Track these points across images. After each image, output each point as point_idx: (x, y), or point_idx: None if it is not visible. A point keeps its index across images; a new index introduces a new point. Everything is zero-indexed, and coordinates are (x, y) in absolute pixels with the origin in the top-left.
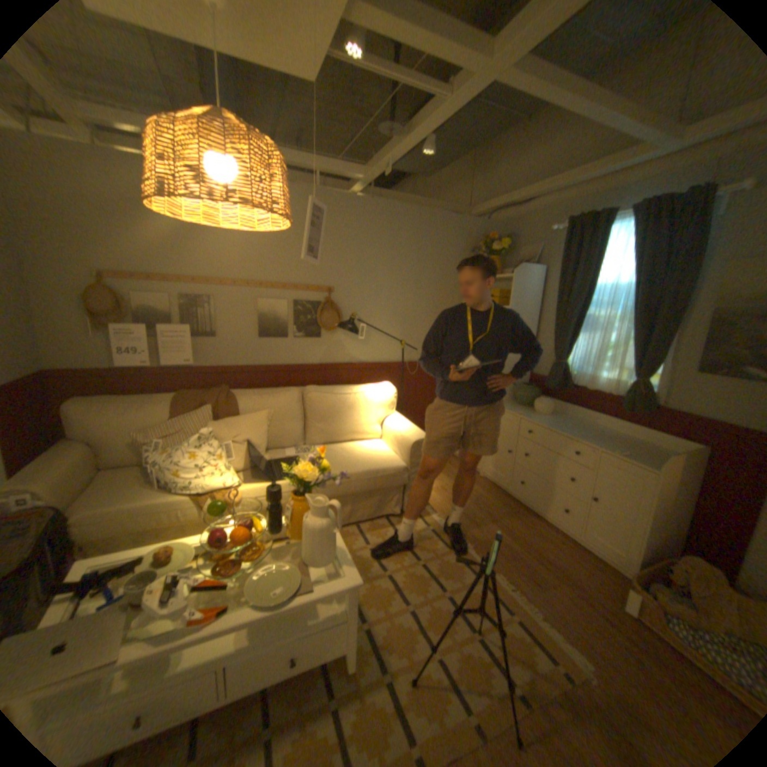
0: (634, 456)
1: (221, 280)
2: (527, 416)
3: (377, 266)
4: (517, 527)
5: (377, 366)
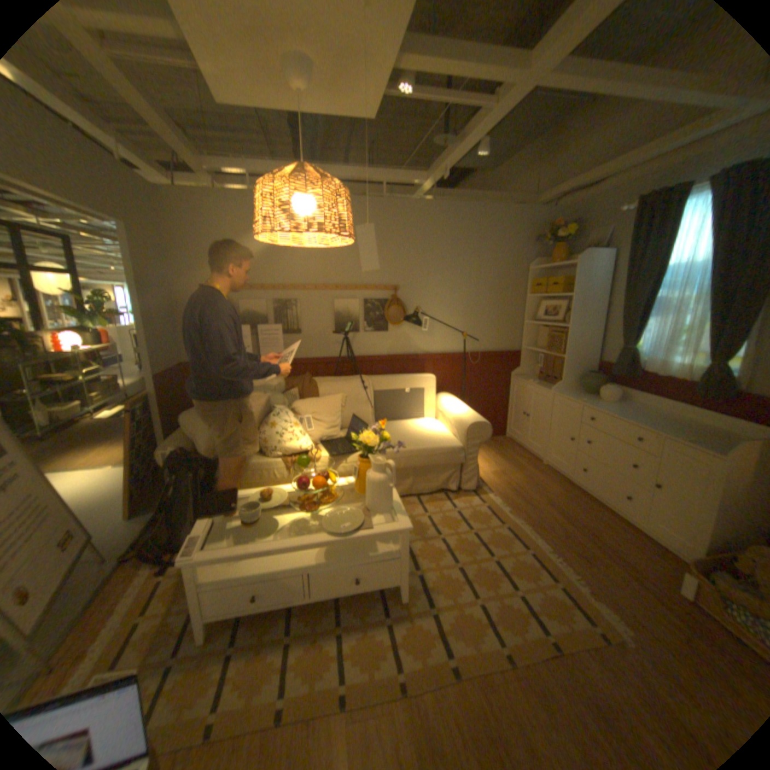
0: (703, 442)
1: (306, 285)
2: (591, 403)
3: (440, 262)
4: (576, 511)
5: (440, 356)
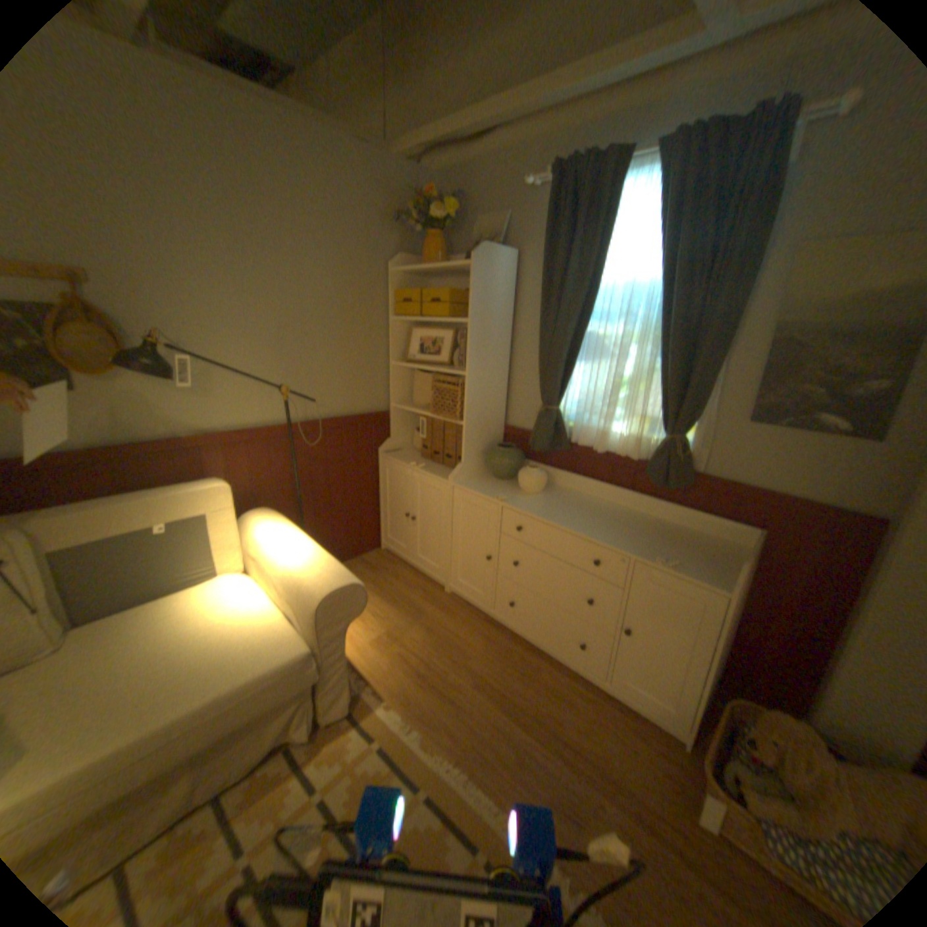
0: (683, 563)
1: None
2: (513, 502)
3: (203, 226)
4: (515, 684)
5: (240, 436)
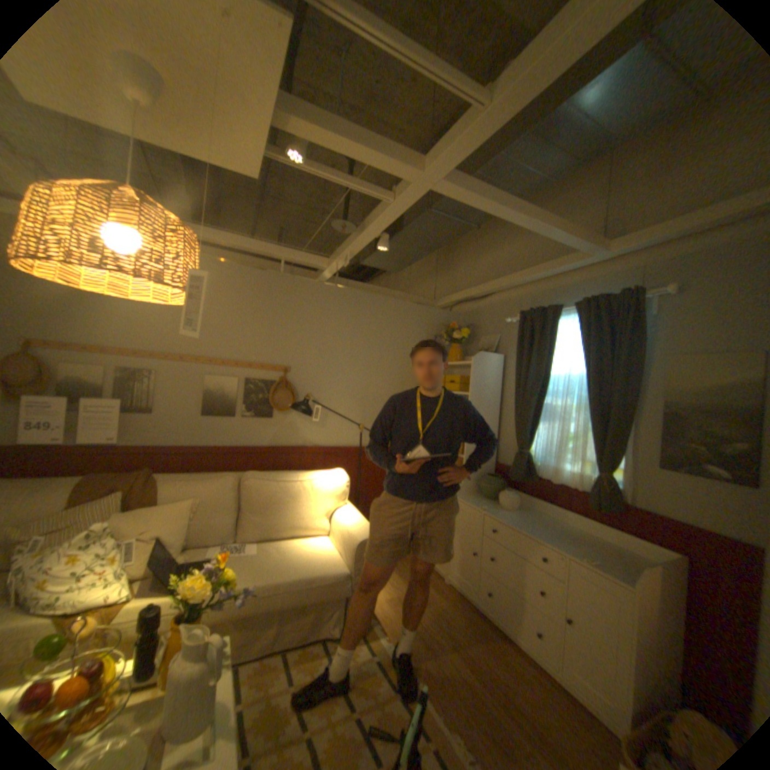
0: (607, 567)
1: (168, 355)
2: (492, 512)
3: (338, 348)
4: (484, 656)
5: (334, 451)
